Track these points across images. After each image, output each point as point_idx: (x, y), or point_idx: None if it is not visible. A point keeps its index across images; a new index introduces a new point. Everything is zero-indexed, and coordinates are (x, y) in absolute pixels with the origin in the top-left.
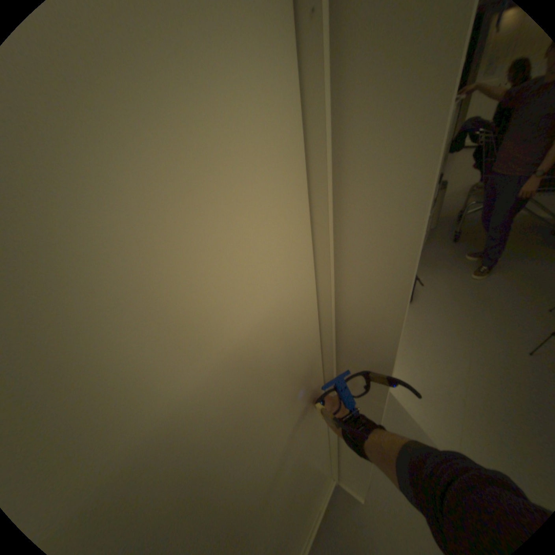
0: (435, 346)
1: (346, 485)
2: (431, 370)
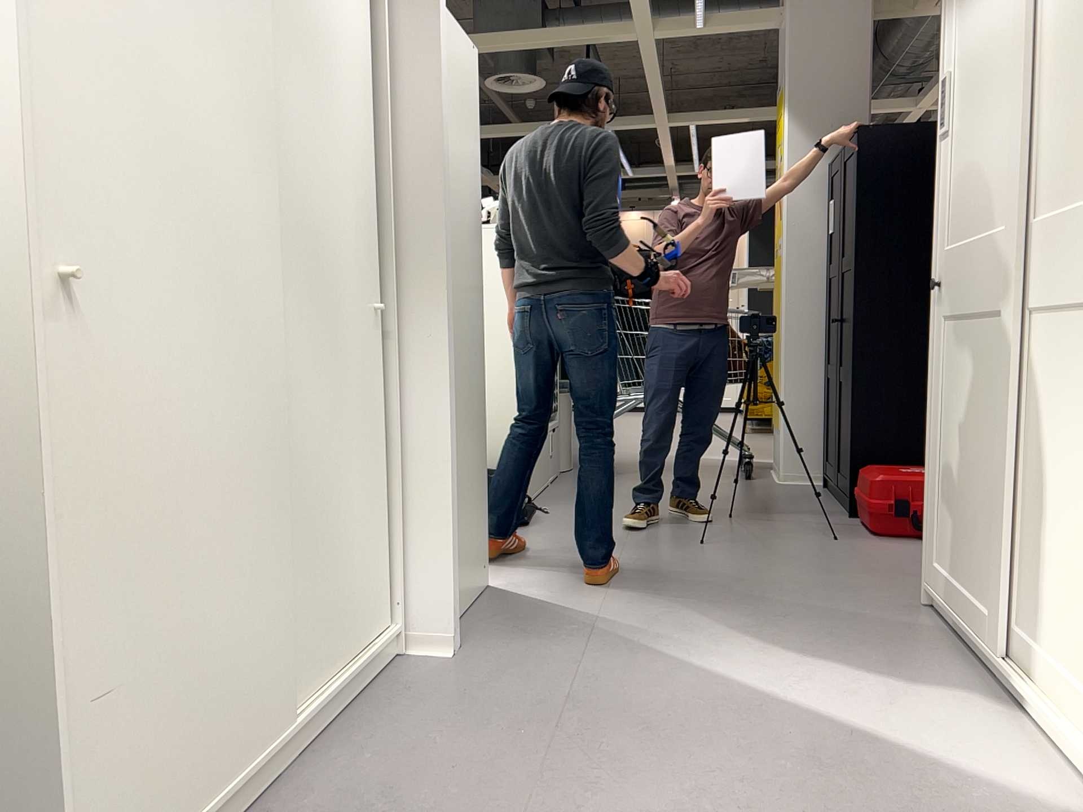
0: (567, 545)
1: (427, 622)
2: (561, 560)
